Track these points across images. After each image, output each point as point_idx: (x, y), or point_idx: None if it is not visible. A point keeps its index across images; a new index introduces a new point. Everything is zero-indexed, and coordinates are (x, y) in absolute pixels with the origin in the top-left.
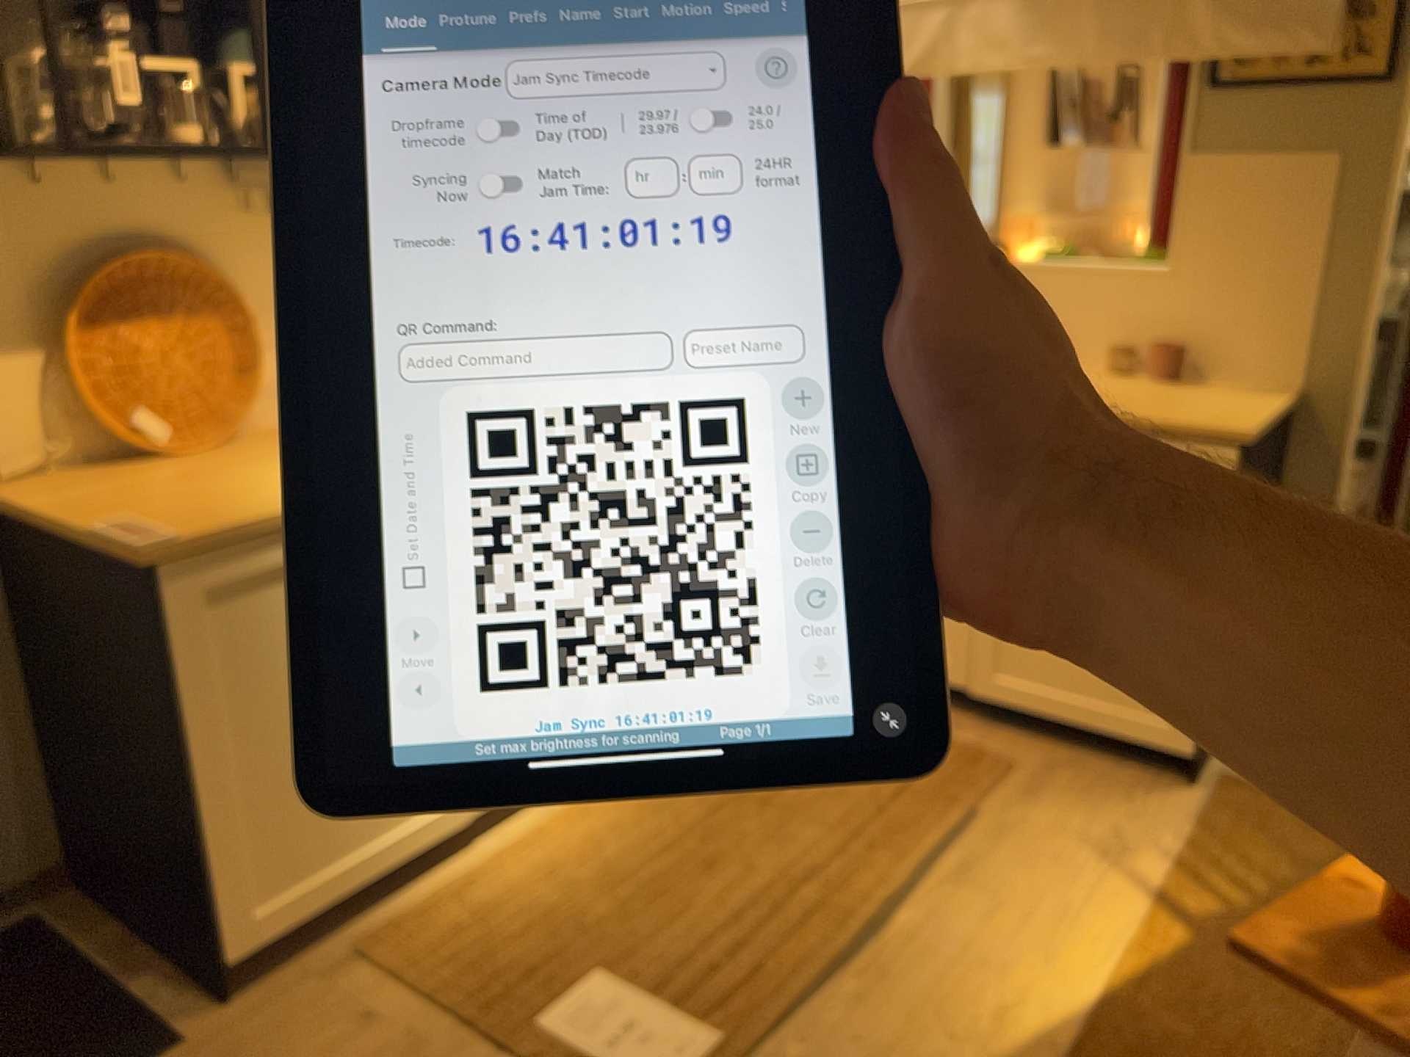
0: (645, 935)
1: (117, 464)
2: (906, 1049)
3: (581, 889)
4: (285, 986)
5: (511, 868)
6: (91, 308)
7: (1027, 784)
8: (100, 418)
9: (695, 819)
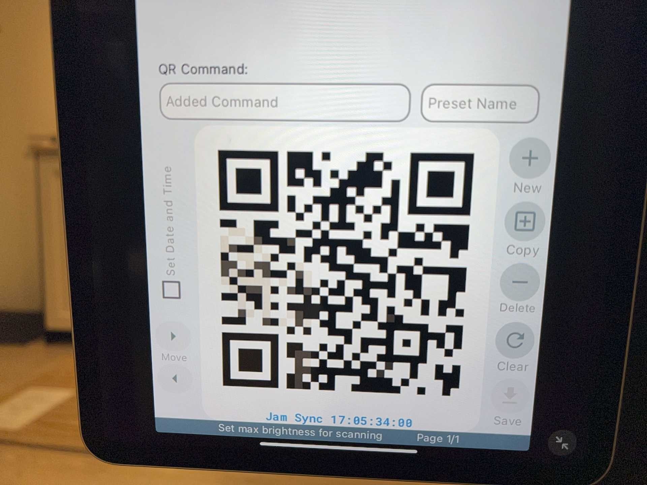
0: None
1: None
2: None
3: None
4: (59, 351)
5: None
6: None
7: None
8: None
9: None
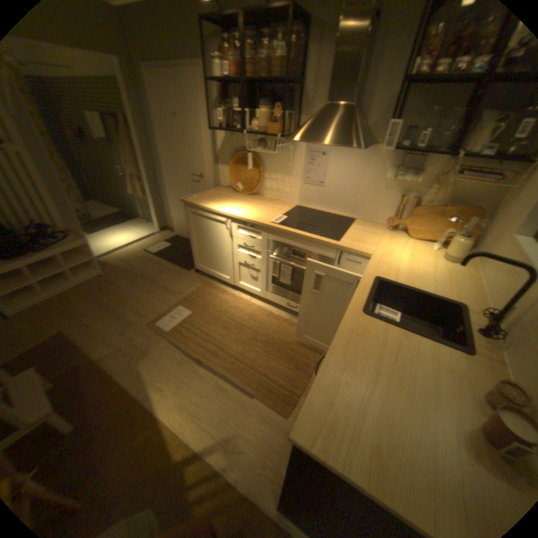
0: (201, 318)
1: (234, 191)
2: (155, 366)
3: (218, 307)
4: (198, 277)
5: (226, 296)
6: (236, 161)
7: (271, 420)
8: (229, 181)
9: (245, 324)
